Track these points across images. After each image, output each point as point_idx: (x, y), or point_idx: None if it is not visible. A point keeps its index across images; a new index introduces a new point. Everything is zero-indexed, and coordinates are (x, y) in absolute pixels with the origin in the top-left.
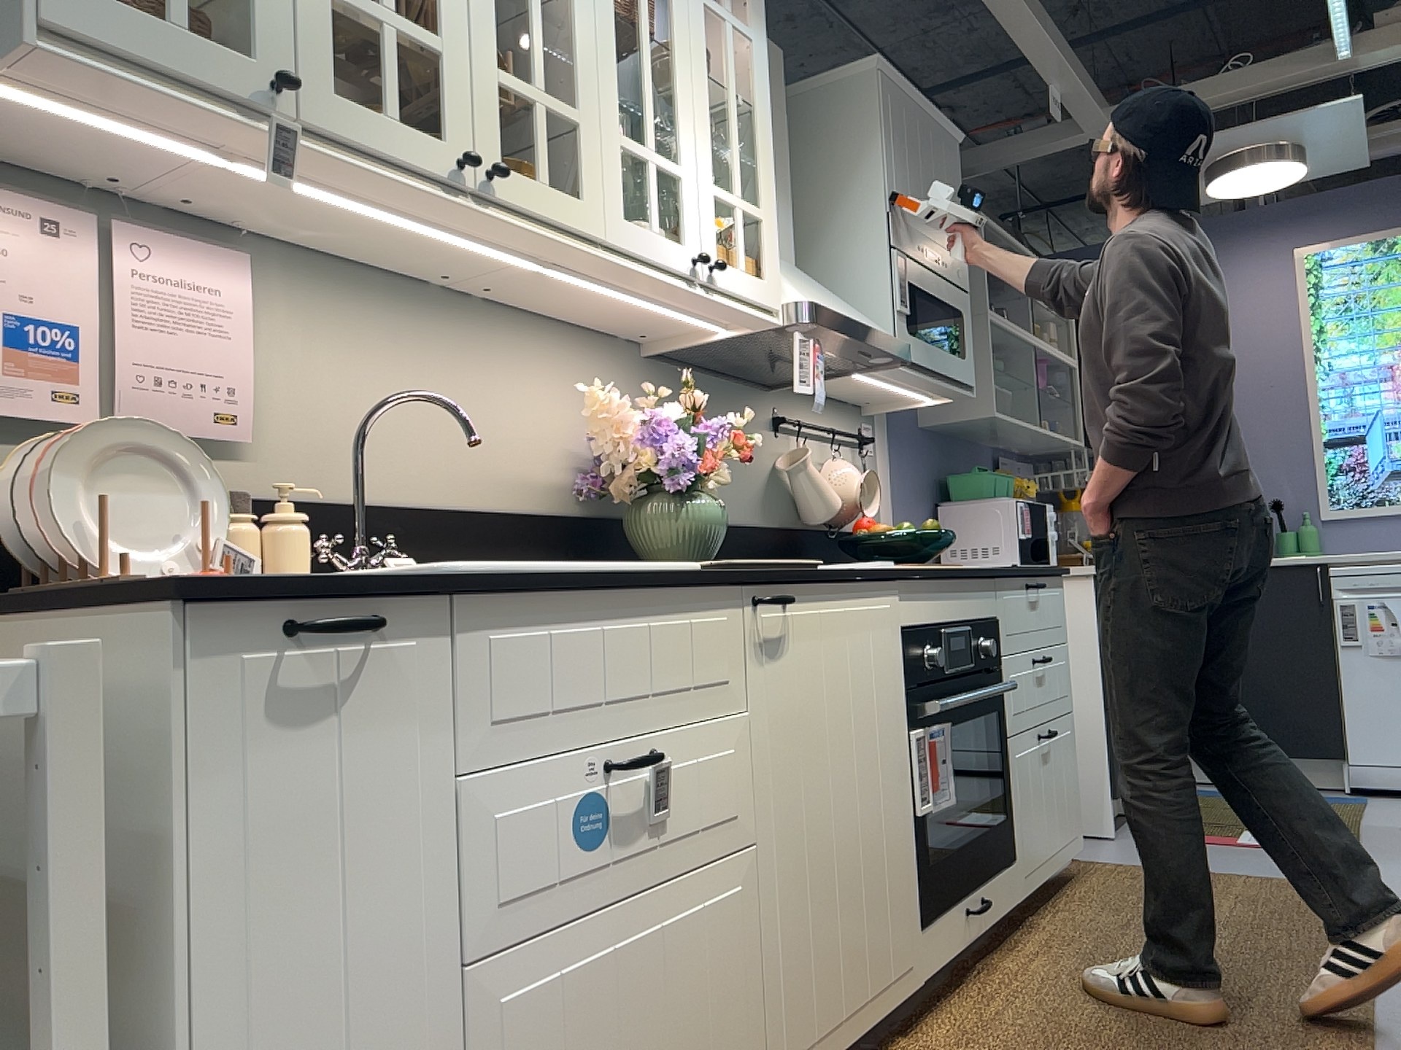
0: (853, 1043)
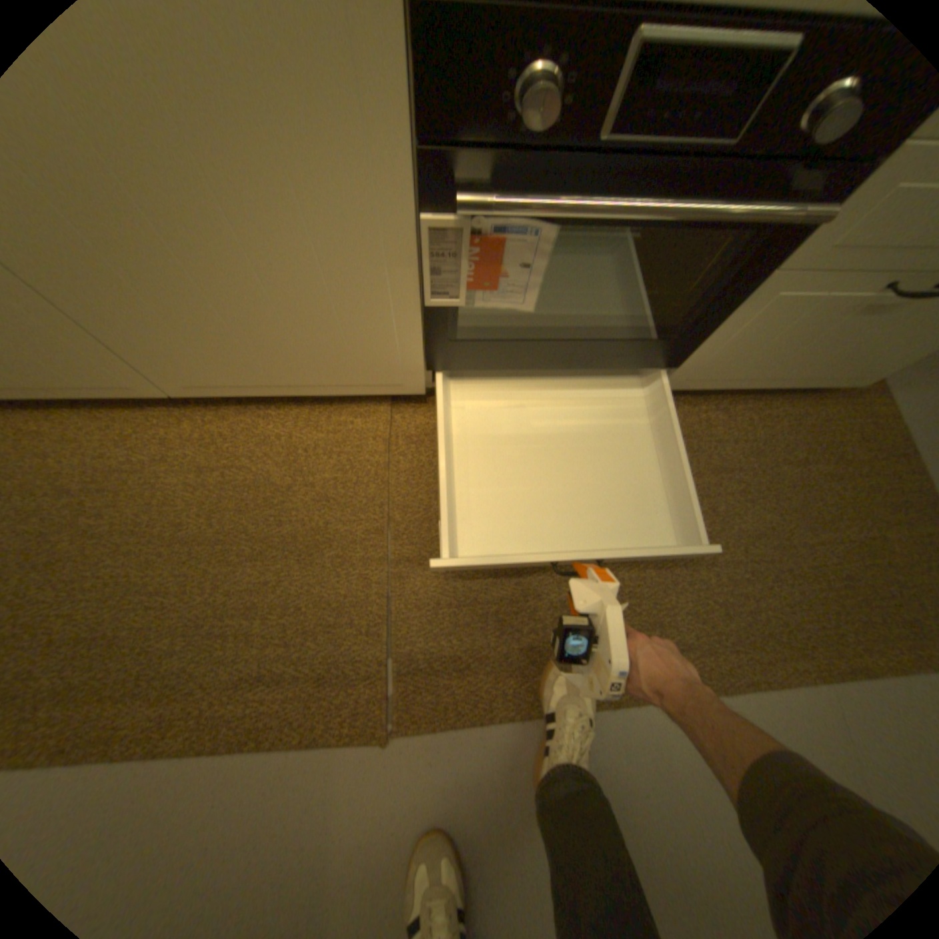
0: (293, 395)
